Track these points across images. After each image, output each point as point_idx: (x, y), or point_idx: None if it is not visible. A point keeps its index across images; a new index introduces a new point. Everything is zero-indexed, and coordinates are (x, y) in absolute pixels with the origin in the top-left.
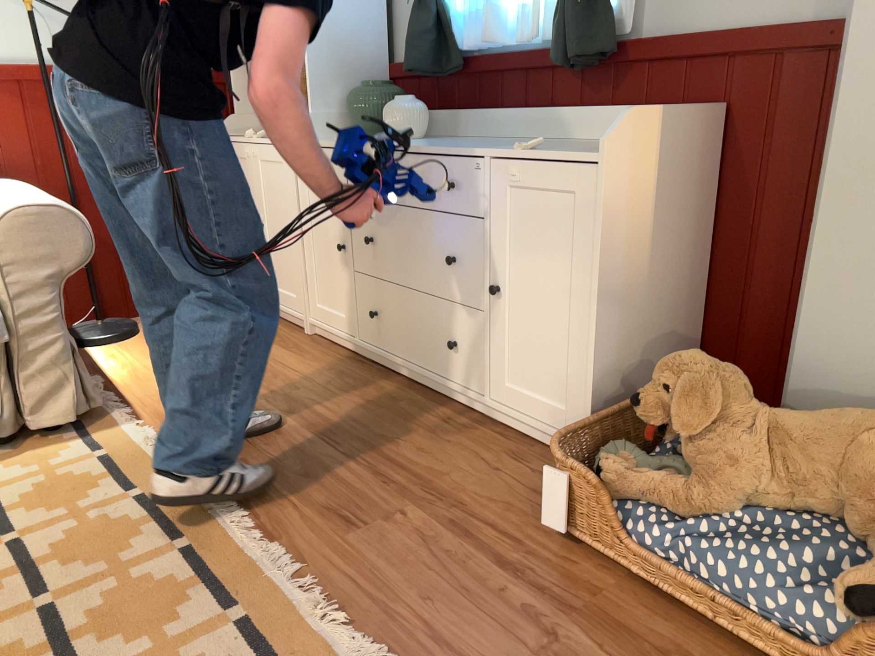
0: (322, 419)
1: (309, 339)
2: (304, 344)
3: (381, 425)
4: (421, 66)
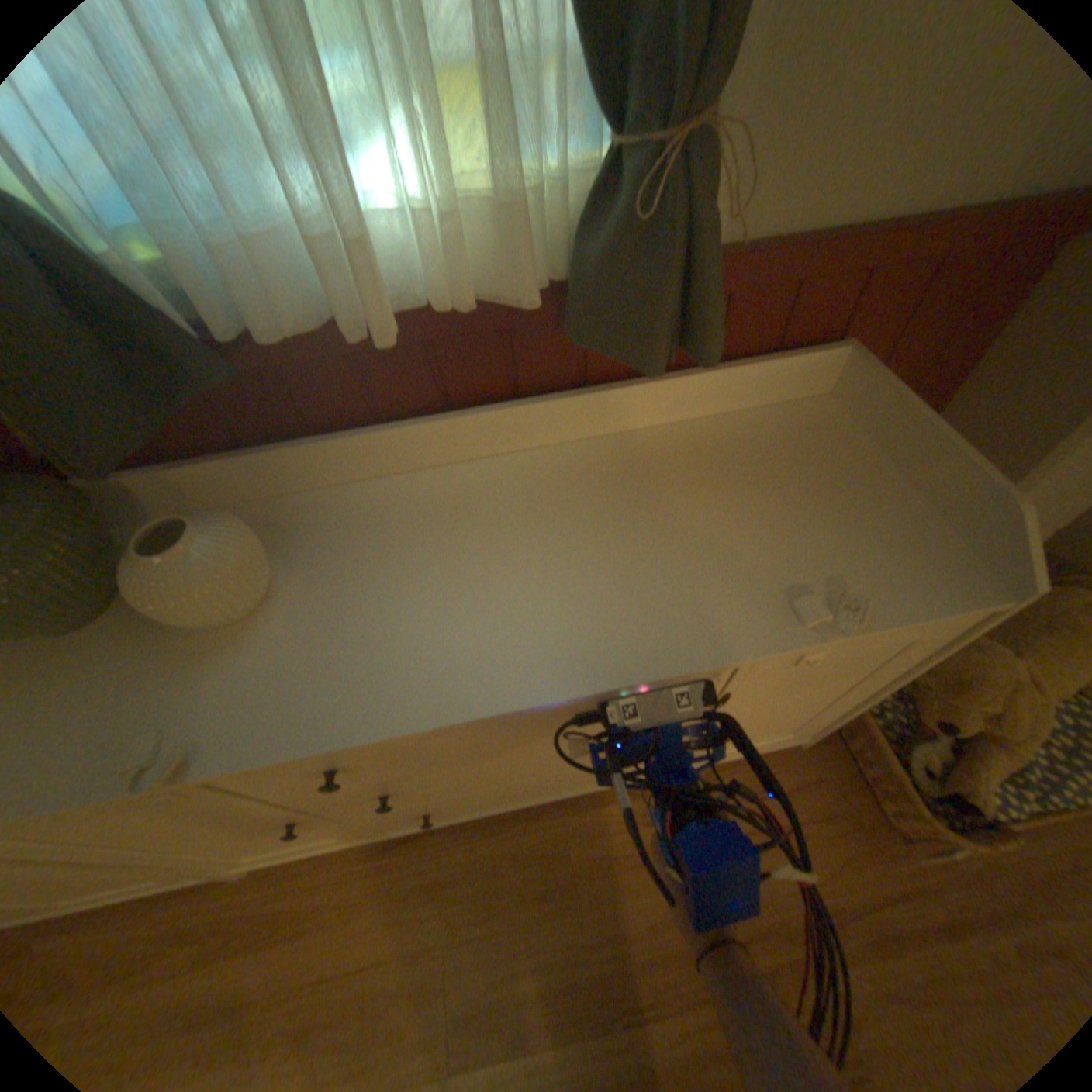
0: (566, 992)
1: (257, 878)
2: (277, 898)
3: (621, 909)
4: (136, 428)
